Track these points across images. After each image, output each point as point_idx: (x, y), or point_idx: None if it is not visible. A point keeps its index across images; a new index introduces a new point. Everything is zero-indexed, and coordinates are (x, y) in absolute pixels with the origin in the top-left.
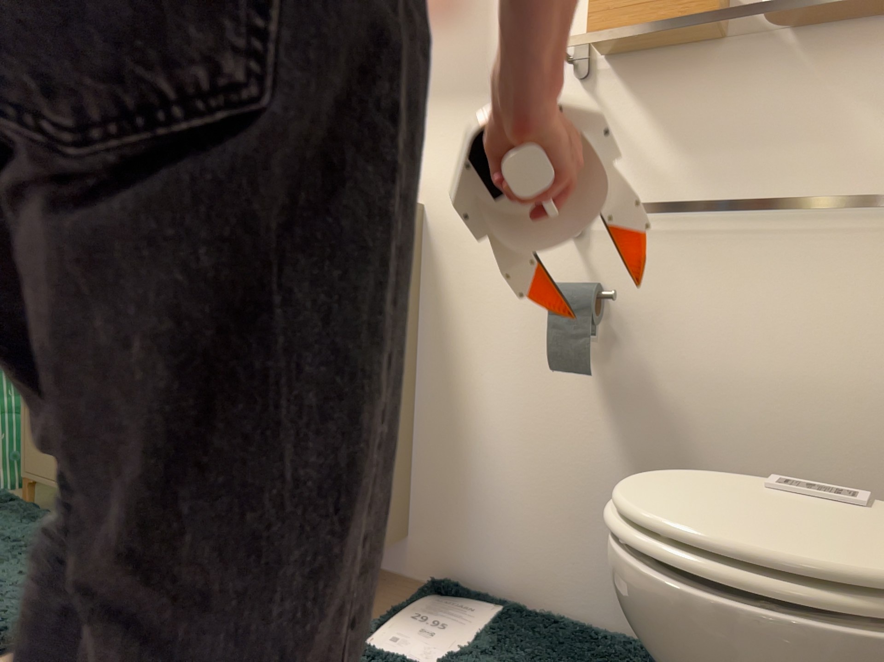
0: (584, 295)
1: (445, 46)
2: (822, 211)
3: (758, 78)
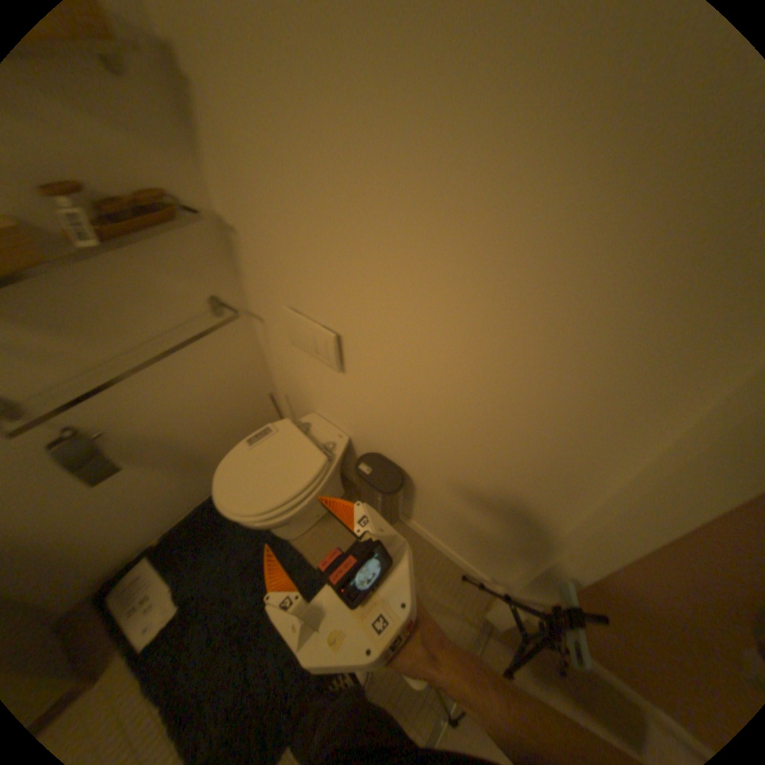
0: (82, 452)
1: None
2: (167, 328)
3: (79, 274)
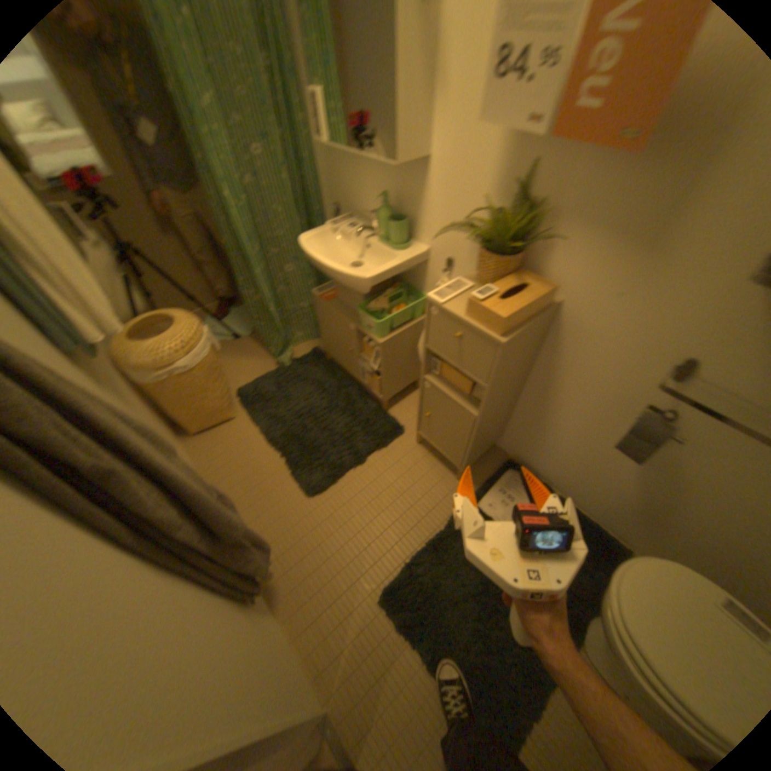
0: (662, 437)
1: (637, 179)
2: None
3: None
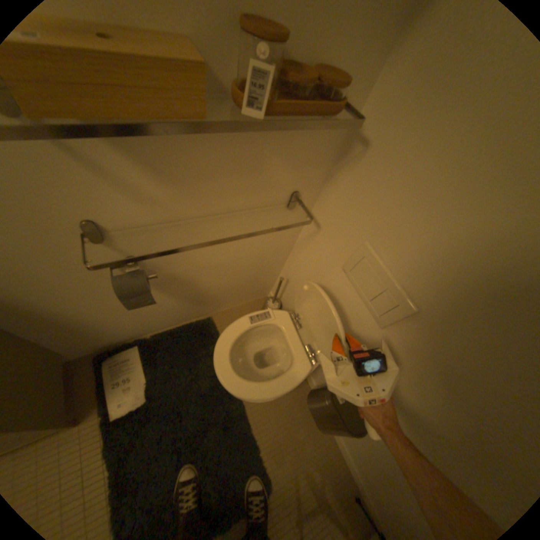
0: (140, 286)
1: None
2: (250, 204)
3: (218, 132)
